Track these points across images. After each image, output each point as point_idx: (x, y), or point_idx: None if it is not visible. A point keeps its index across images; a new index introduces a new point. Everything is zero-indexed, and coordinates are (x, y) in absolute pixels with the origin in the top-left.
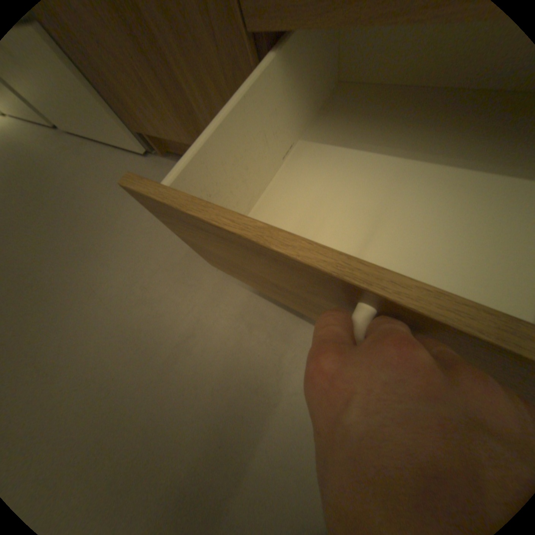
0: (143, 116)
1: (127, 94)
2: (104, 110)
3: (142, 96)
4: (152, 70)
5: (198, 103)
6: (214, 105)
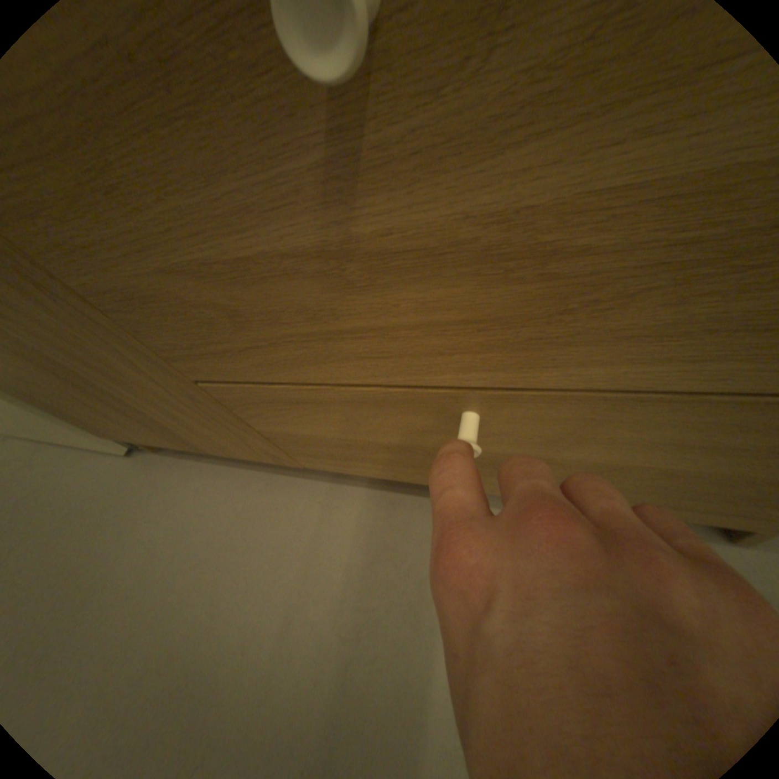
0: (108, 429)
1: (78, 414)
2: (56, 423)
3: (98, 416)
4: (99, 400)
5: (169, 422)
6: (190, 424)
